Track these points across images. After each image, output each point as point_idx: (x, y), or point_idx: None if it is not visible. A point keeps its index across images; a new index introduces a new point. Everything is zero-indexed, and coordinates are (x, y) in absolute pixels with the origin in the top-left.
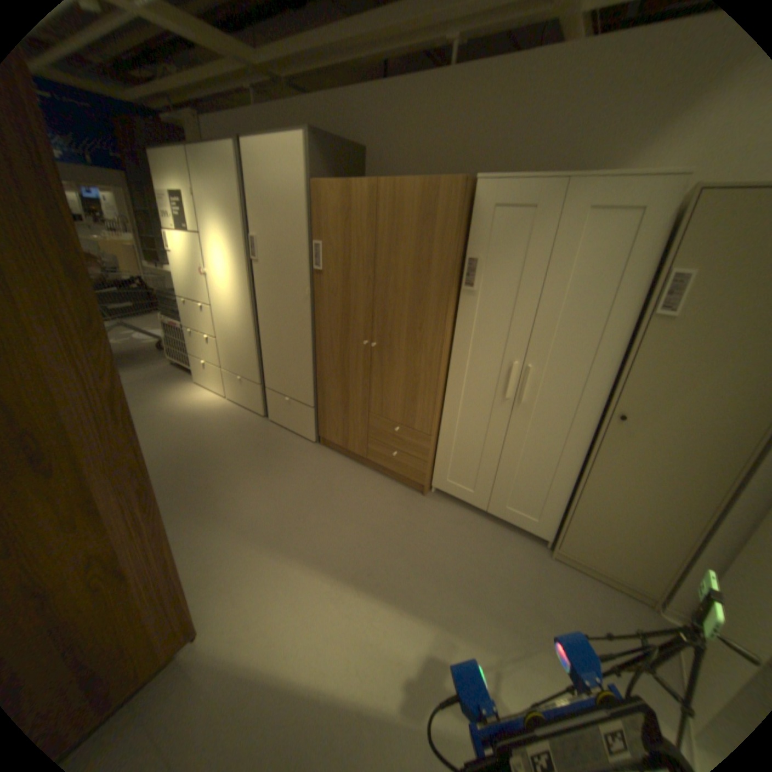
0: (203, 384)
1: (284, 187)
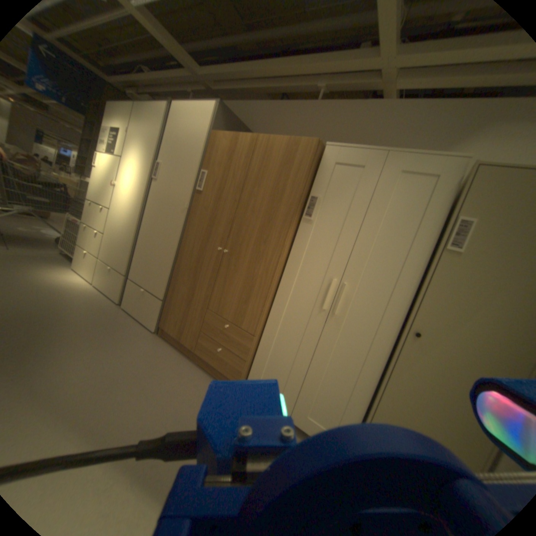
0: (76, 271)
1: (190, 133)
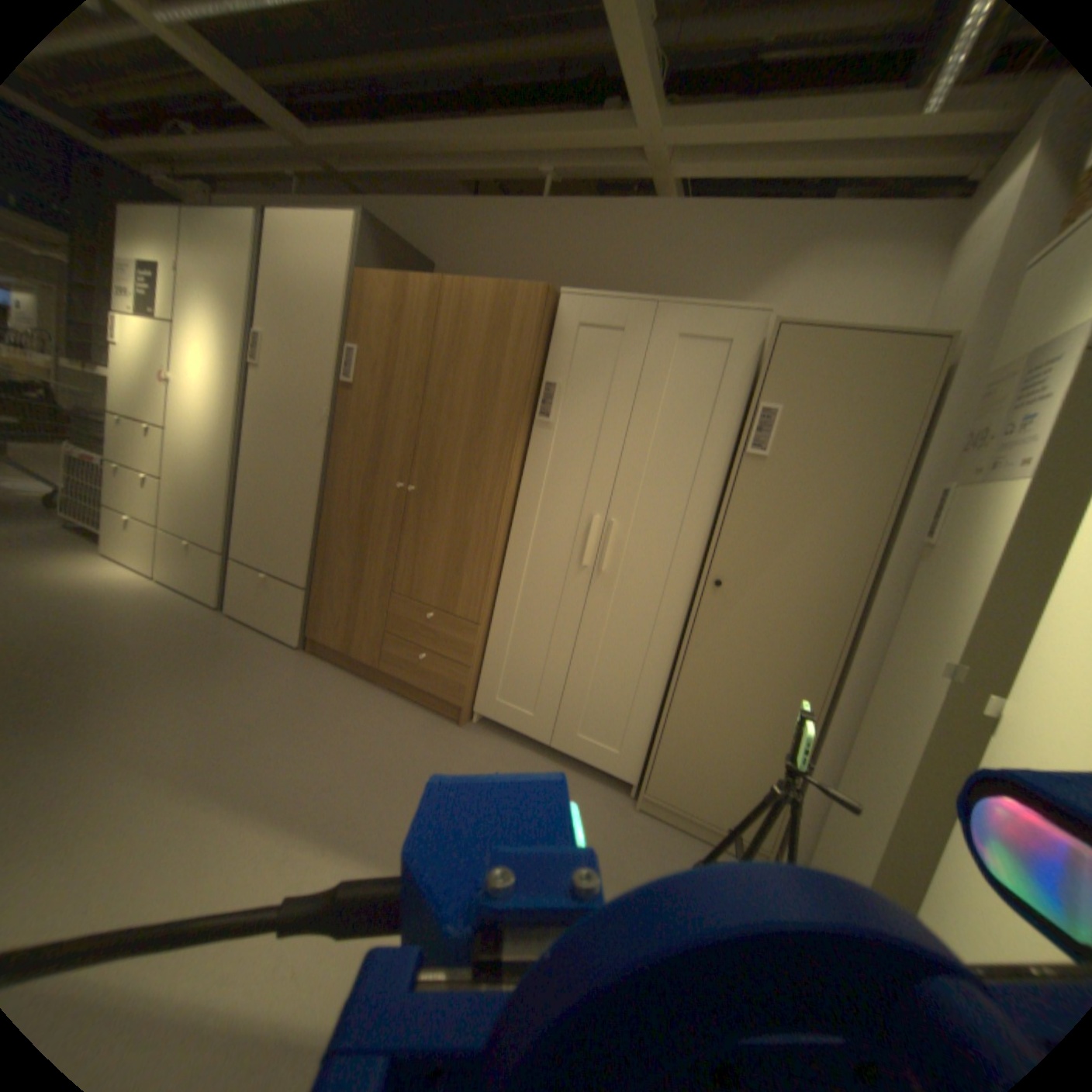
0: (112, 558)
1: (311, 275)
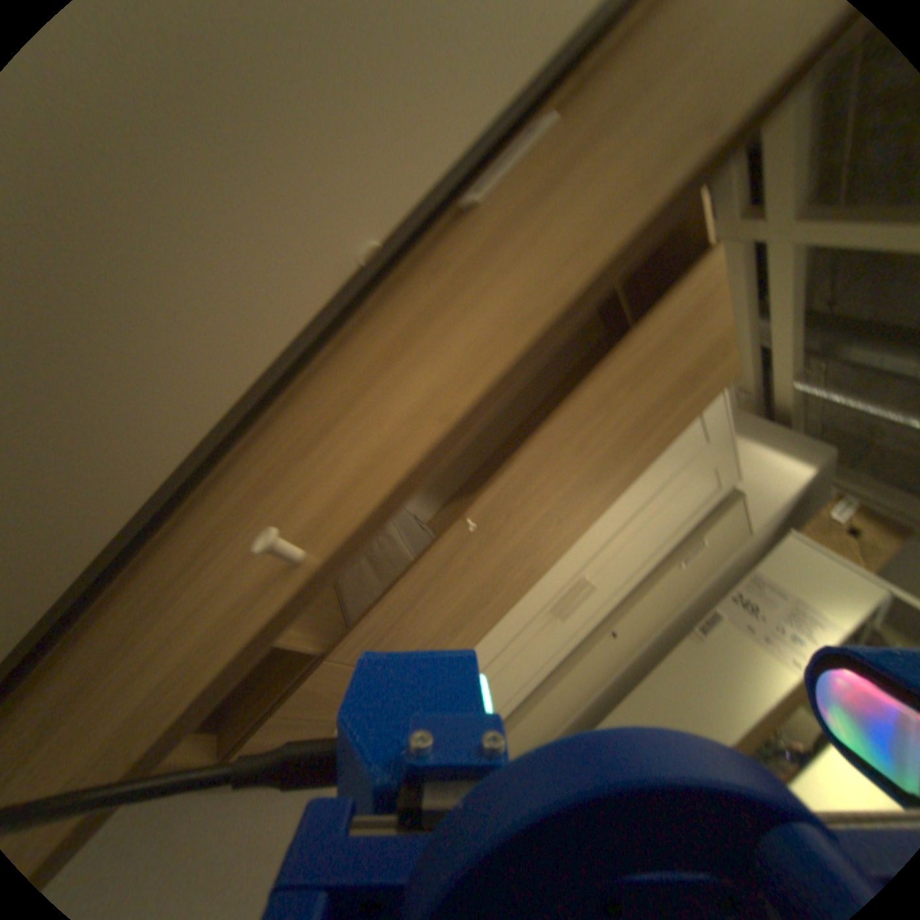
0: None
1: None
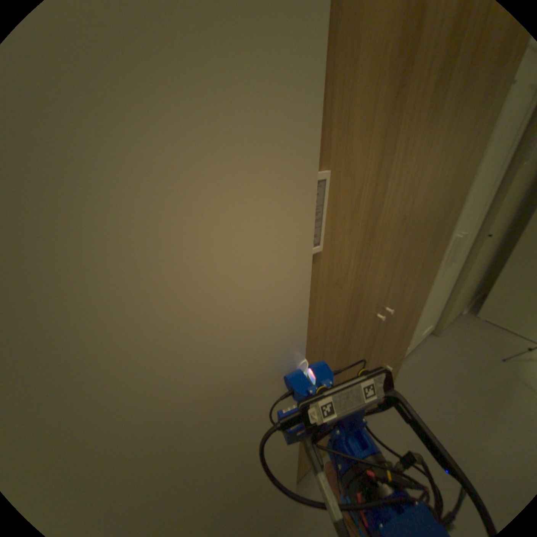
0: None
1: None
